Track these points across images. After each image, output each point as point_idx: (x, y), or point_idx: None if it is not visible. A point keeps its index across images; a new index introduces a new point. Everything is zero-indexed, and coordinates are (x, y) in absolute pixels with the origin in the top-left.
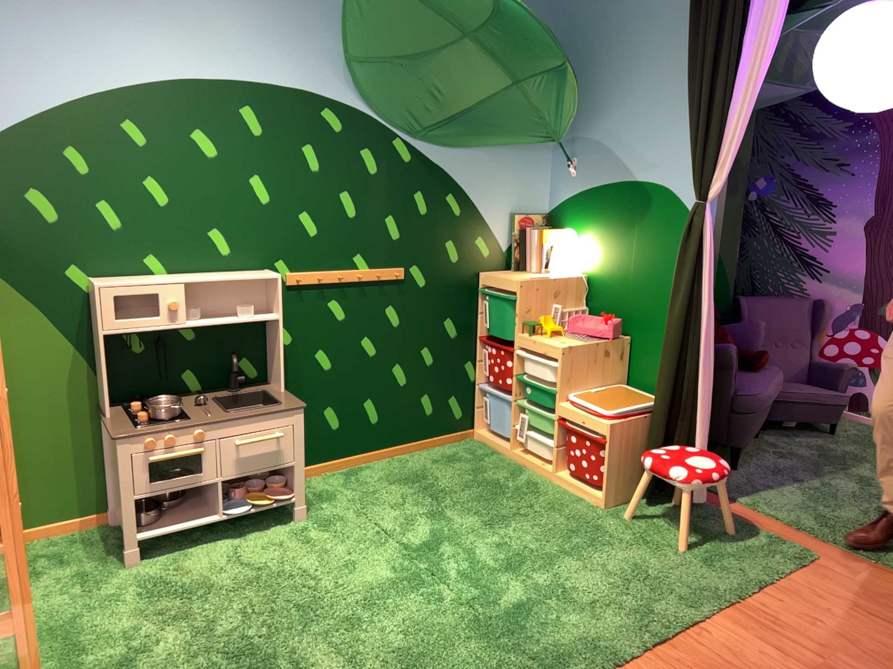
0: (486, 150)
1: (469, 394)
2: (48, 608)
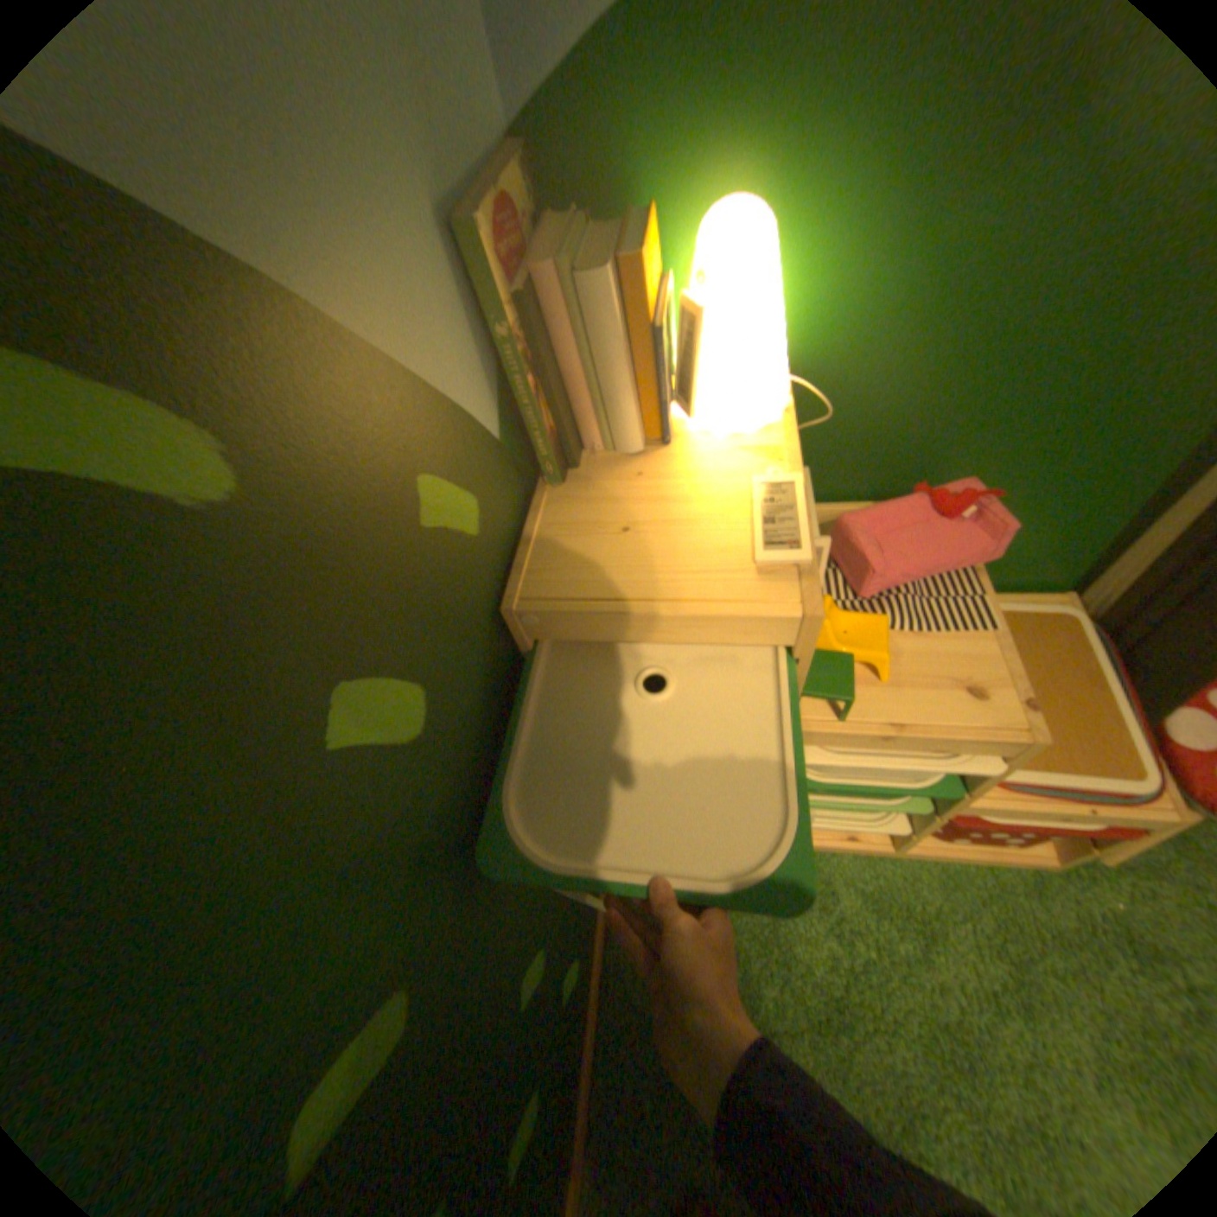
0: None
1: None
2: None
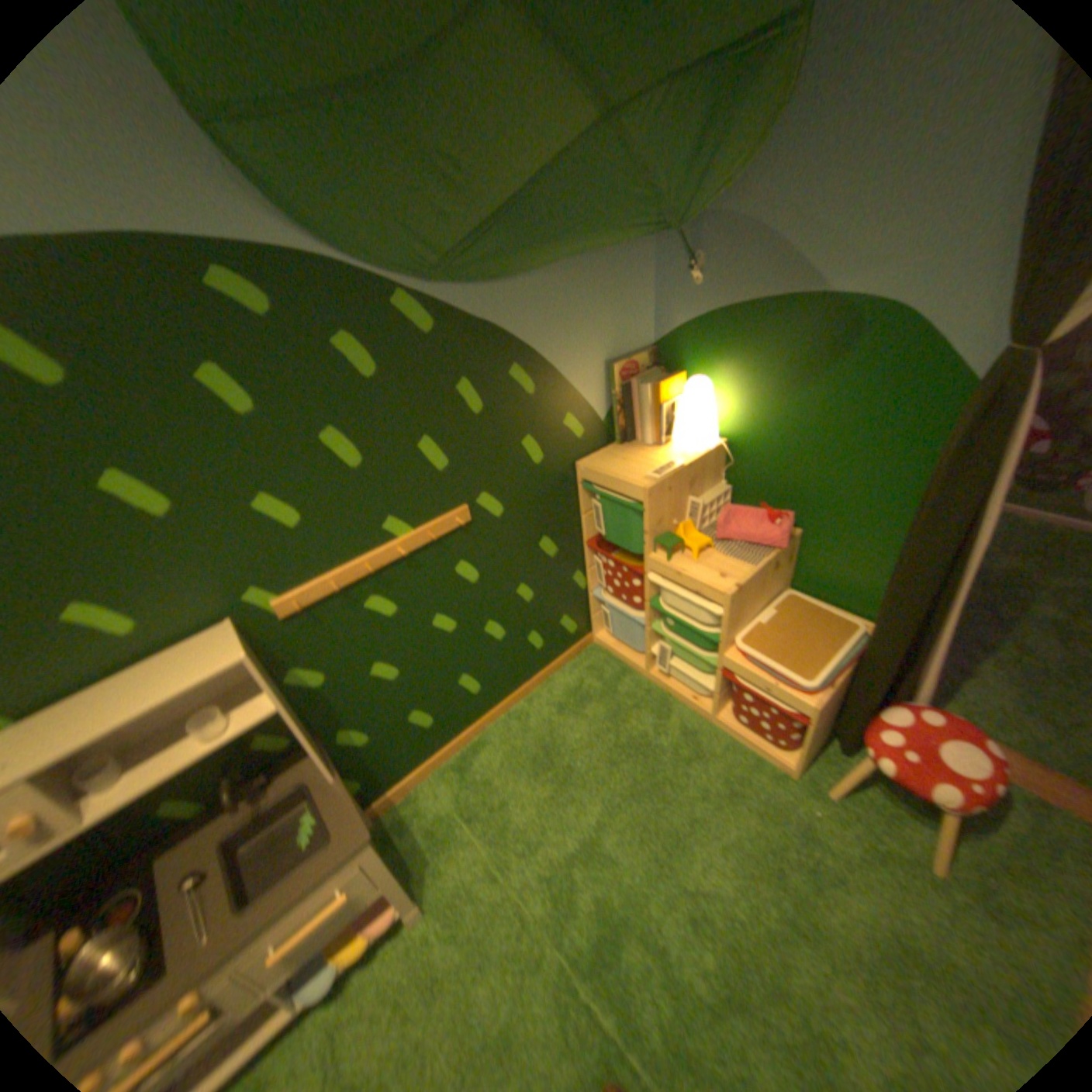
0: (557, 270)
1: (581, 604)
2: None
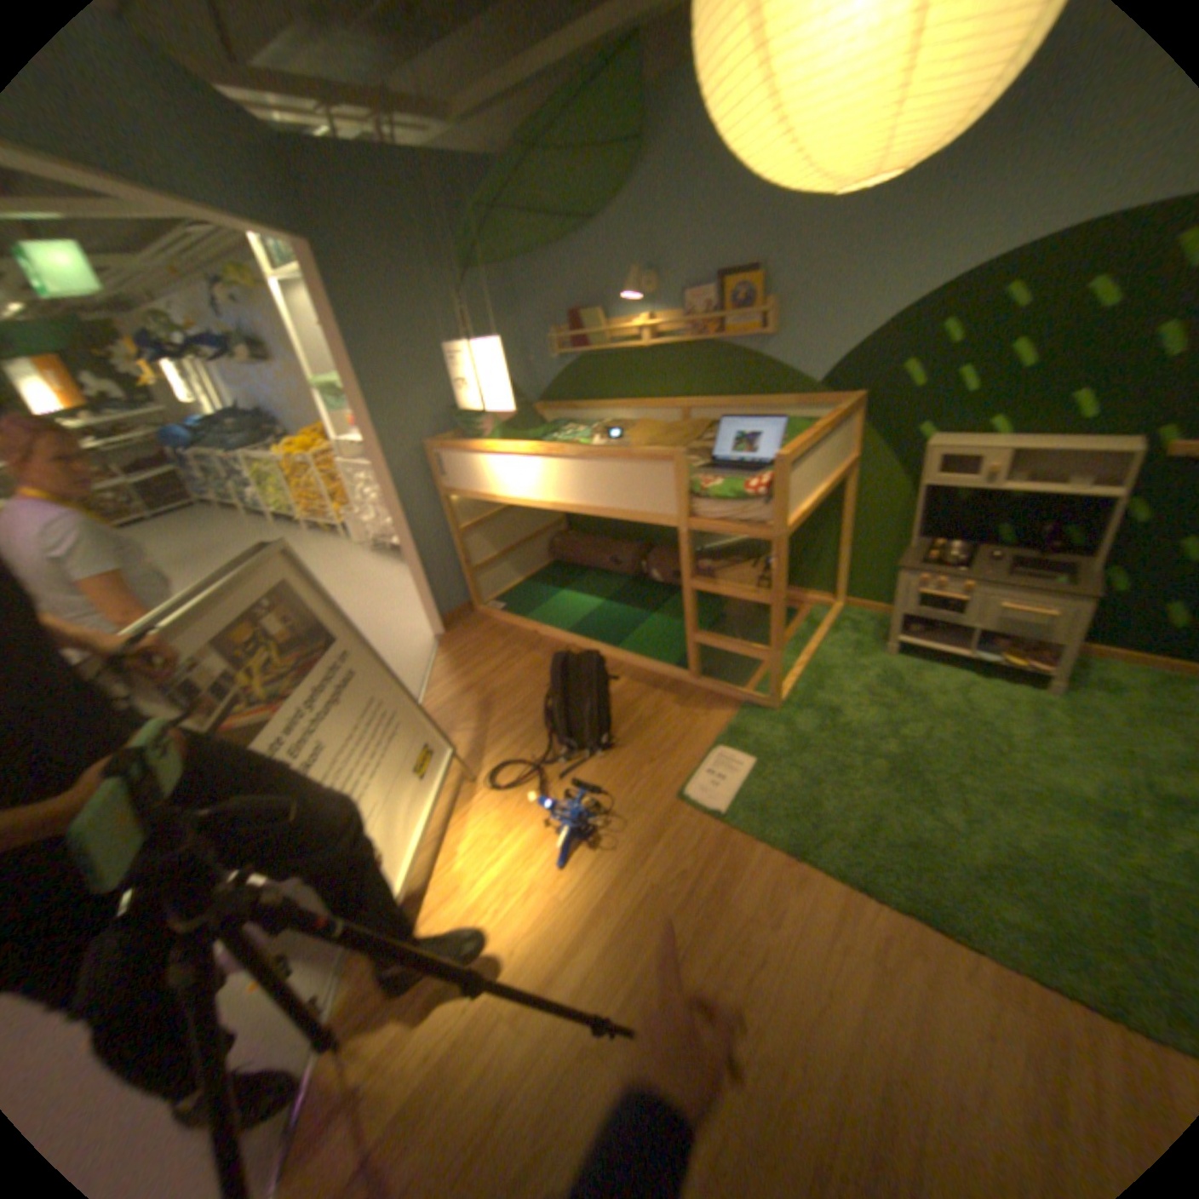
0: None
1: None
2: (826, 655)
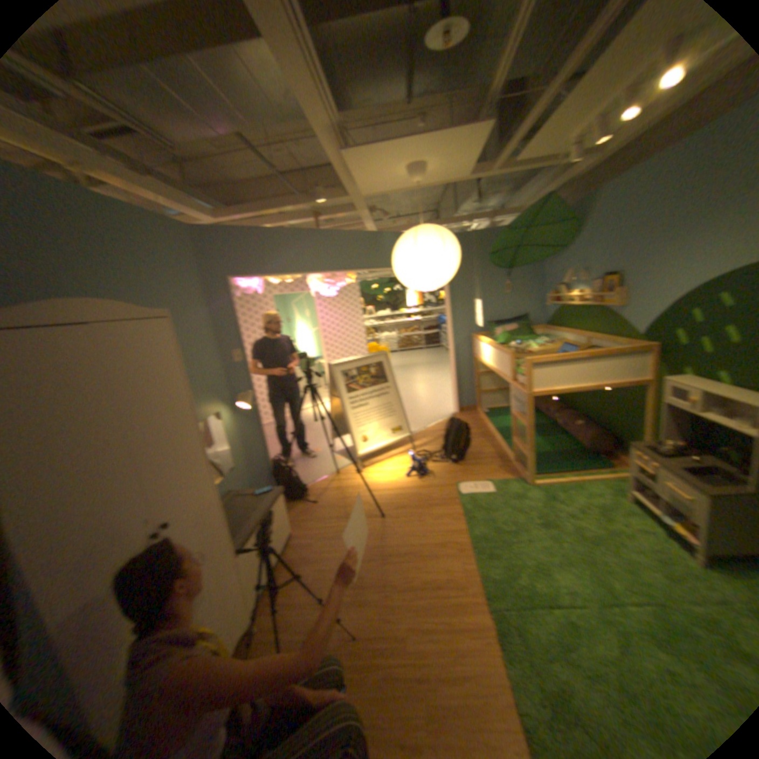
0: None
1: None
2: (595, 486)
